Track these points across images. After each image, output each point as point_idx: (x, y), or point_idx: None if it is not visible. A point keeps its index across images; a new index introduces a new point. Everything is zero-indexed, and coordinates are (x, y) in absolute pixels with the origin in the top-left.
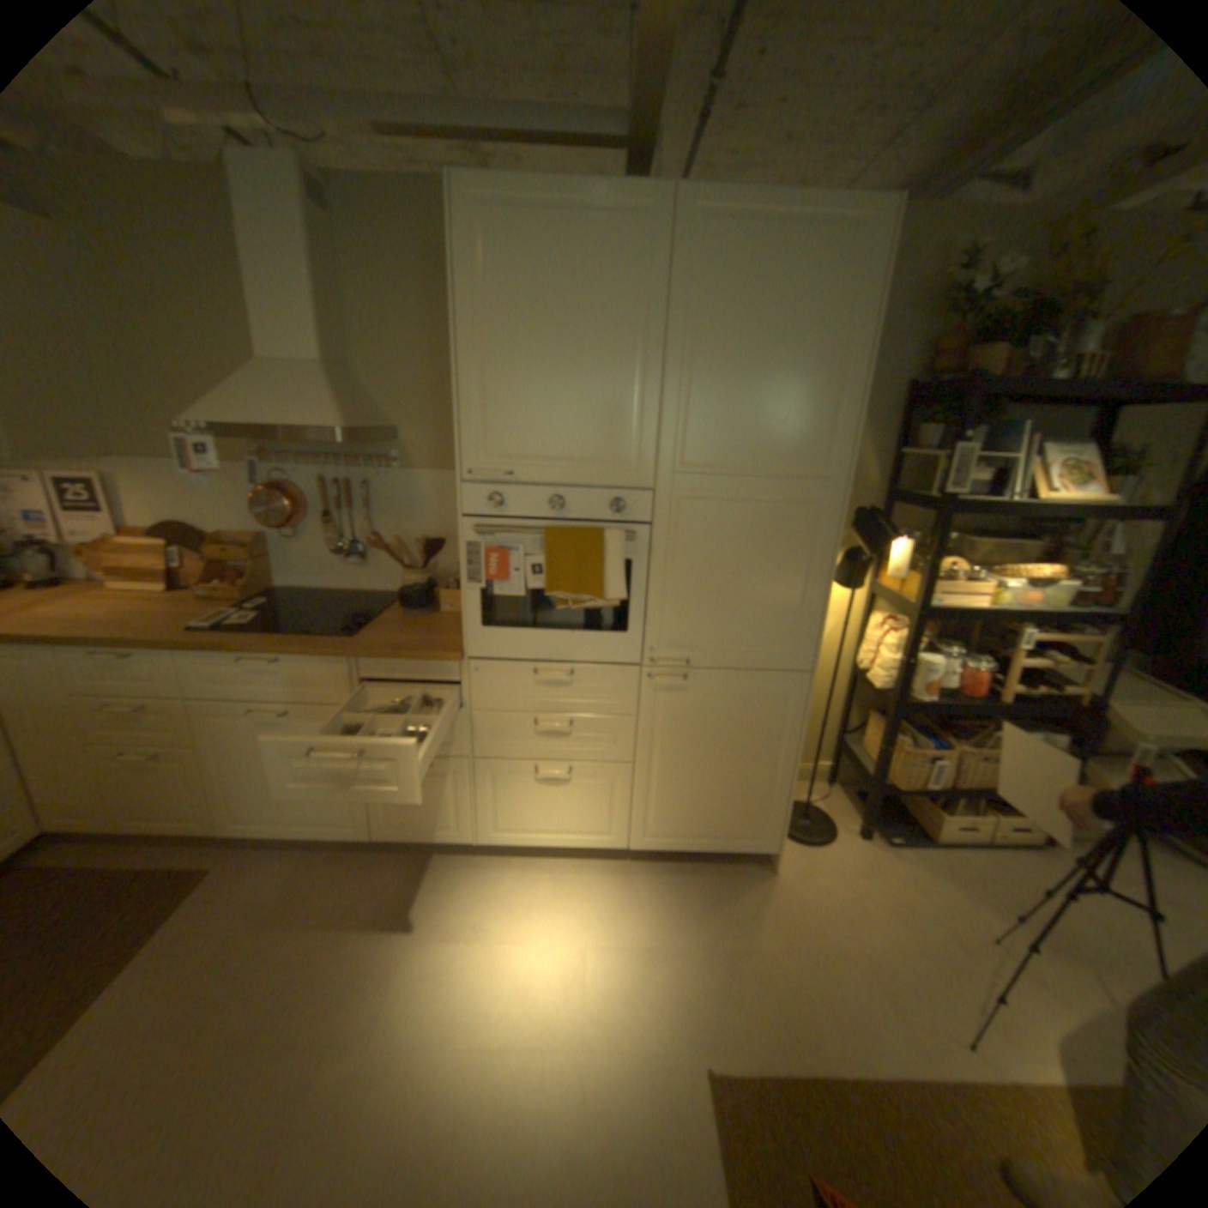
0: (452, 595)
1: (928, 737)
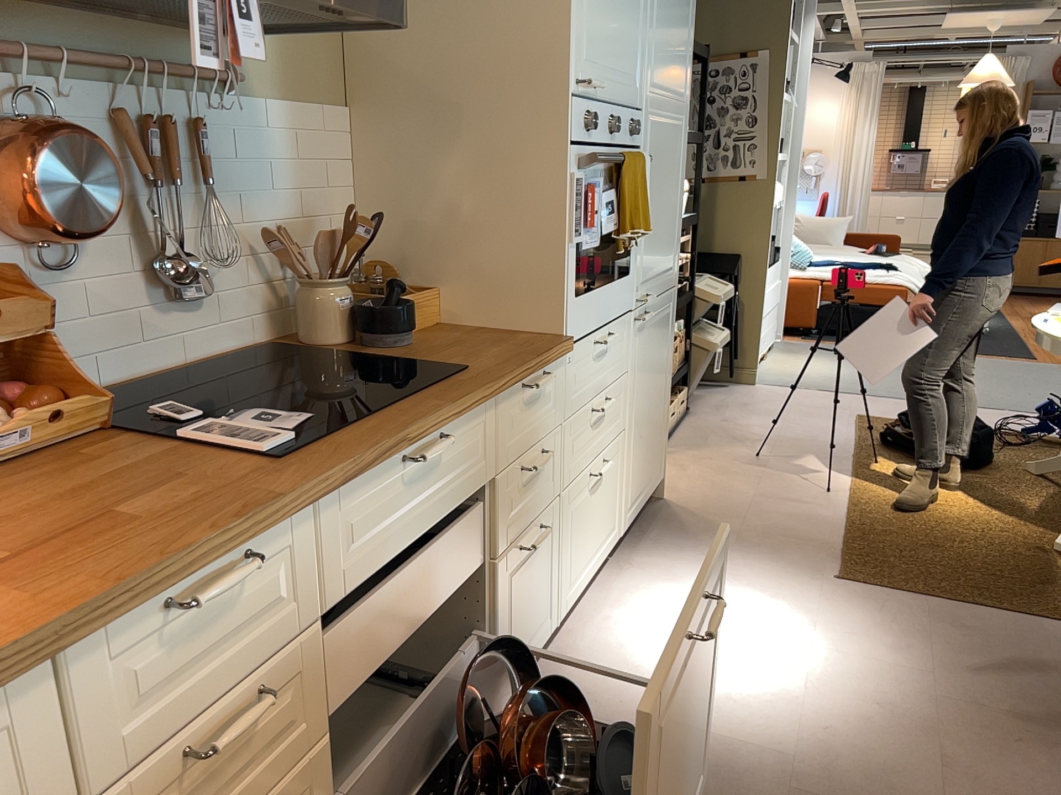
0: (414, 299)
1: None
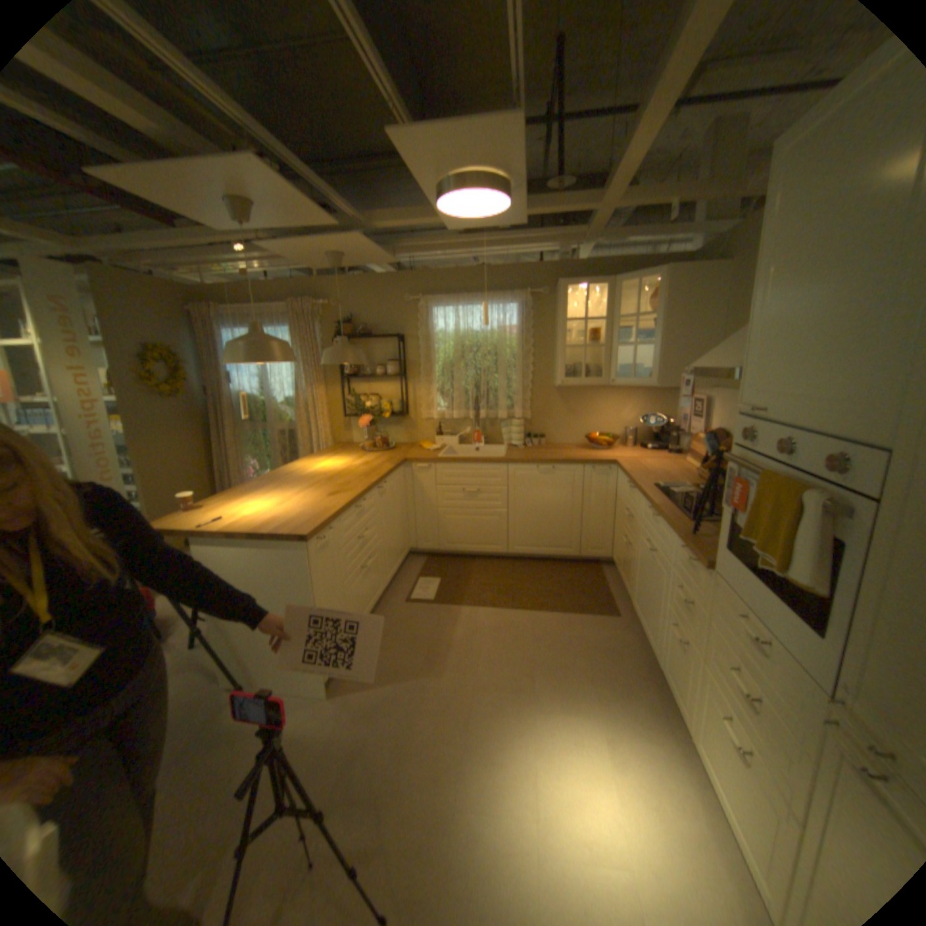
0: None
1: None
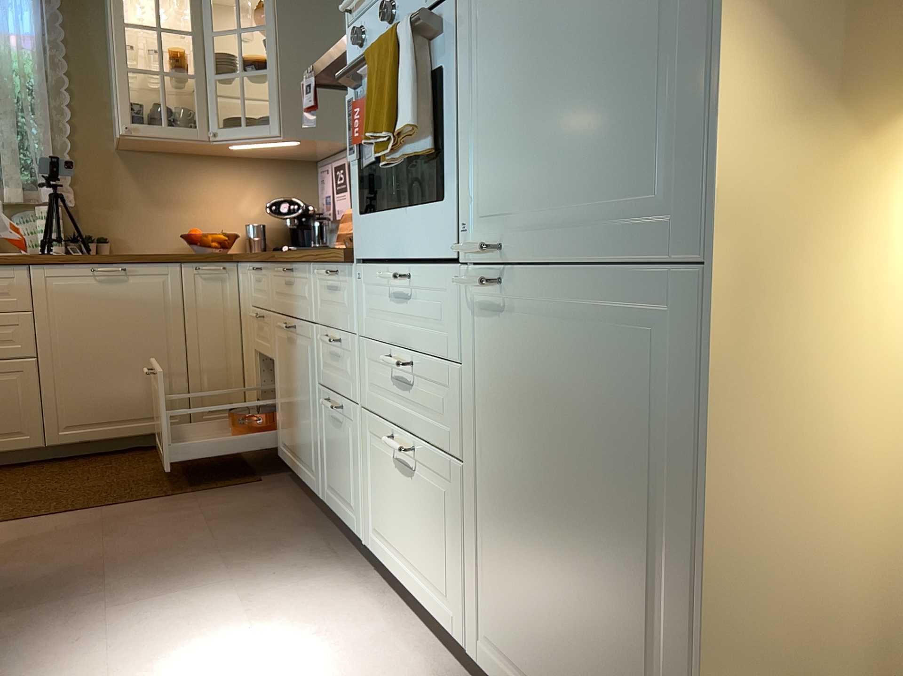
0: None
1: None
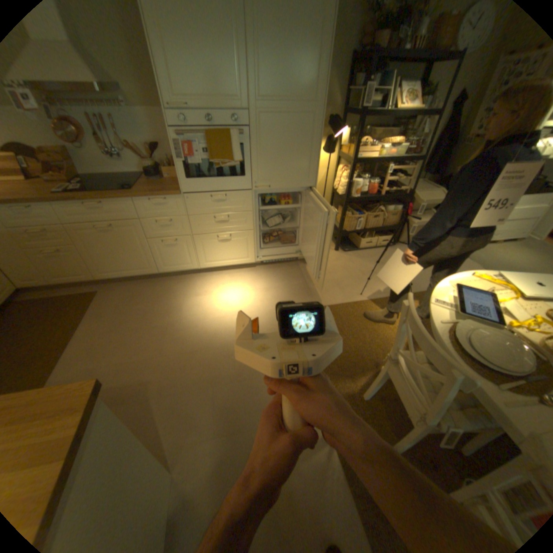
0: (167, 169)
1: (356, 212)
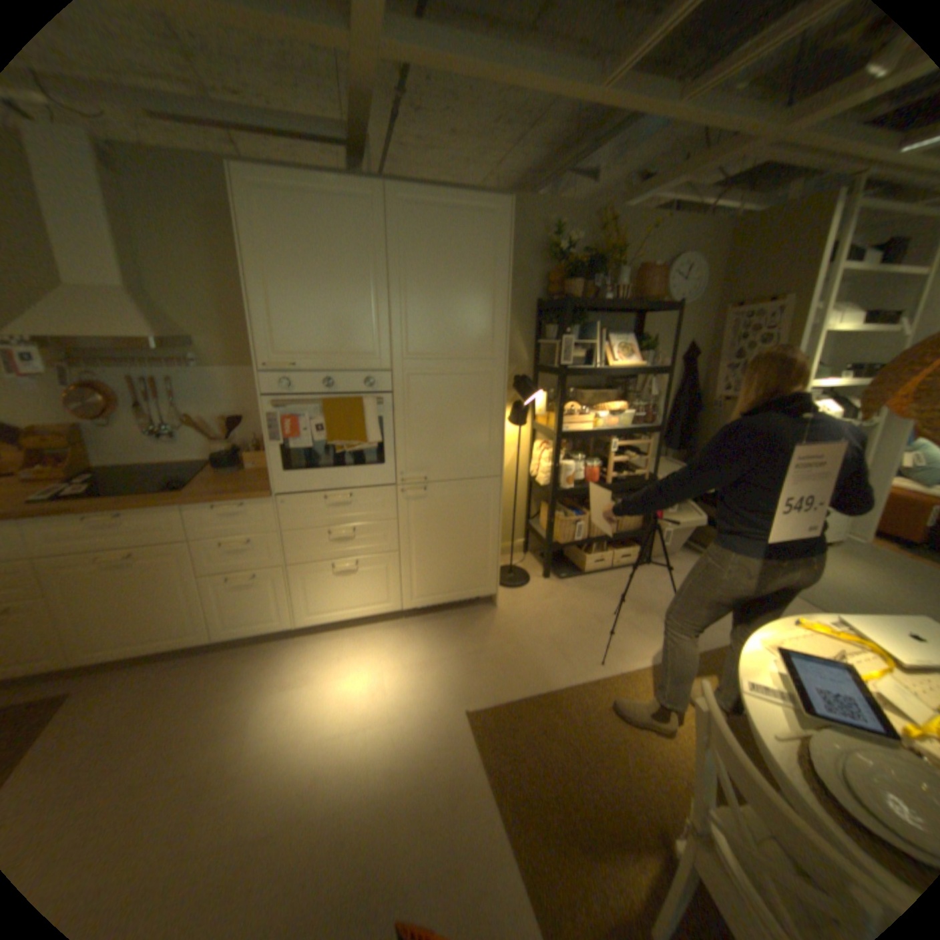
0: (253, 456)
1: (571, 511)
